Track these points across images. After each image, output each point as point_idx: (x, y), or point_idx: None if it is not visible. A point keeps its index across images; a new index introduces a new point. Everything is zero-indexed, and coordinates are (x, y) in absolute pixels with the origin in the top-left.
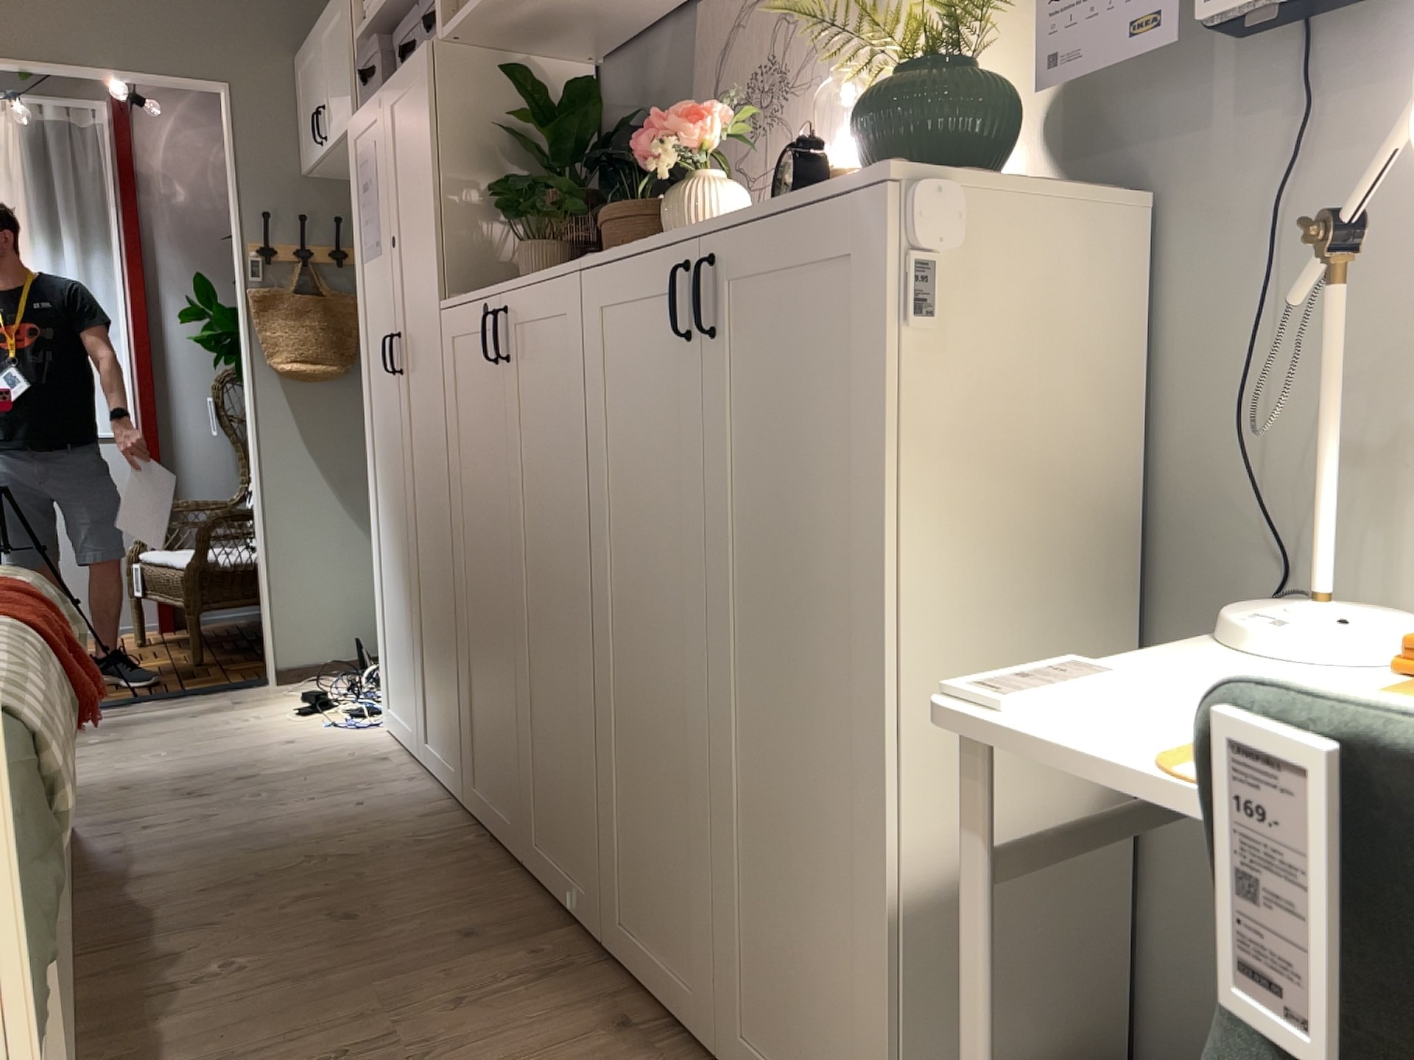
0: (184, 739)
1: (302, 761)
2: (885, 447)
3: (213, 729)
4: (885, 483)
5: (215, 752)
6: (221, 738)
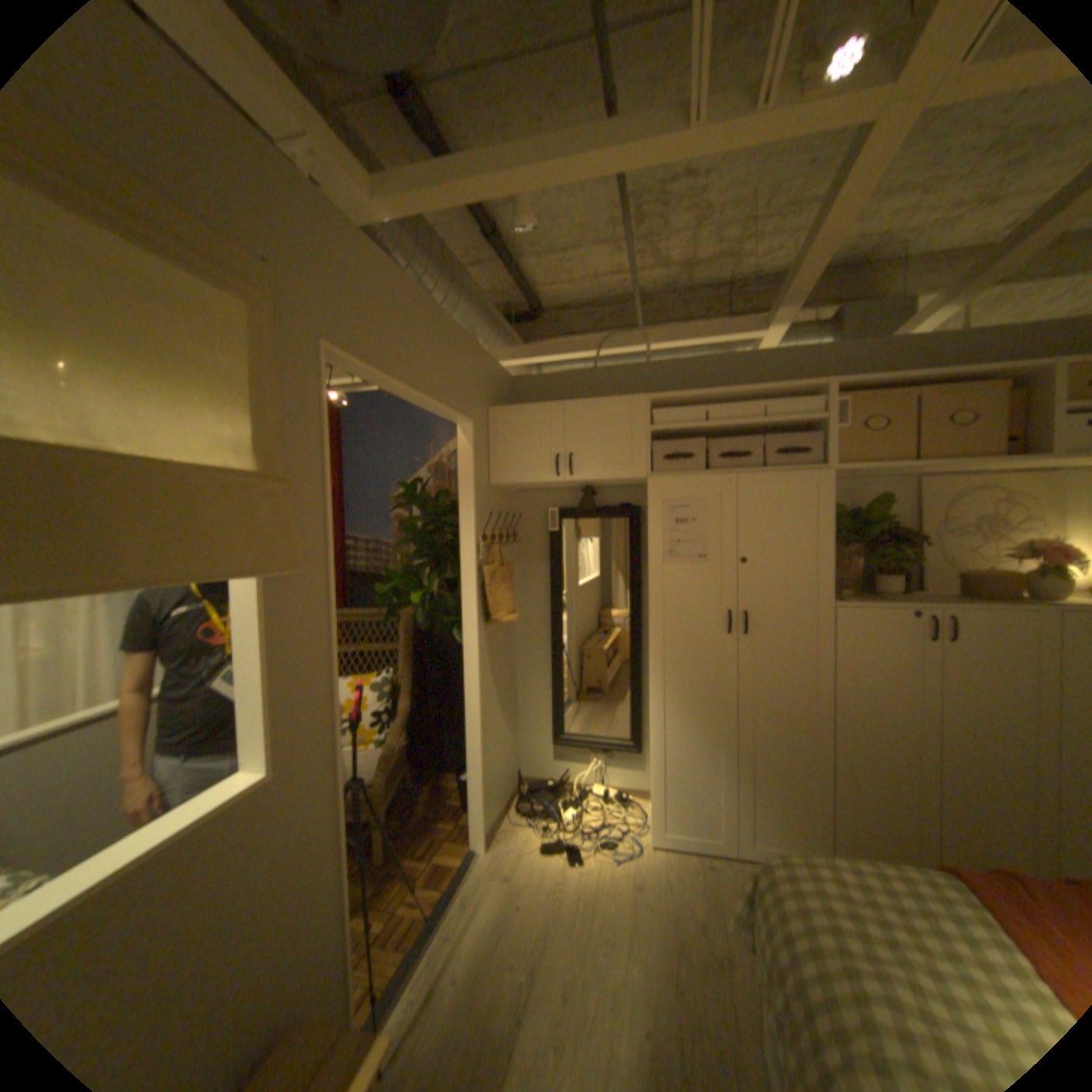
0: (575, 931)
1: (684, 897)
2: None
3: (566, 912)
4: None
5: (627, 926)
6: (593, 914)
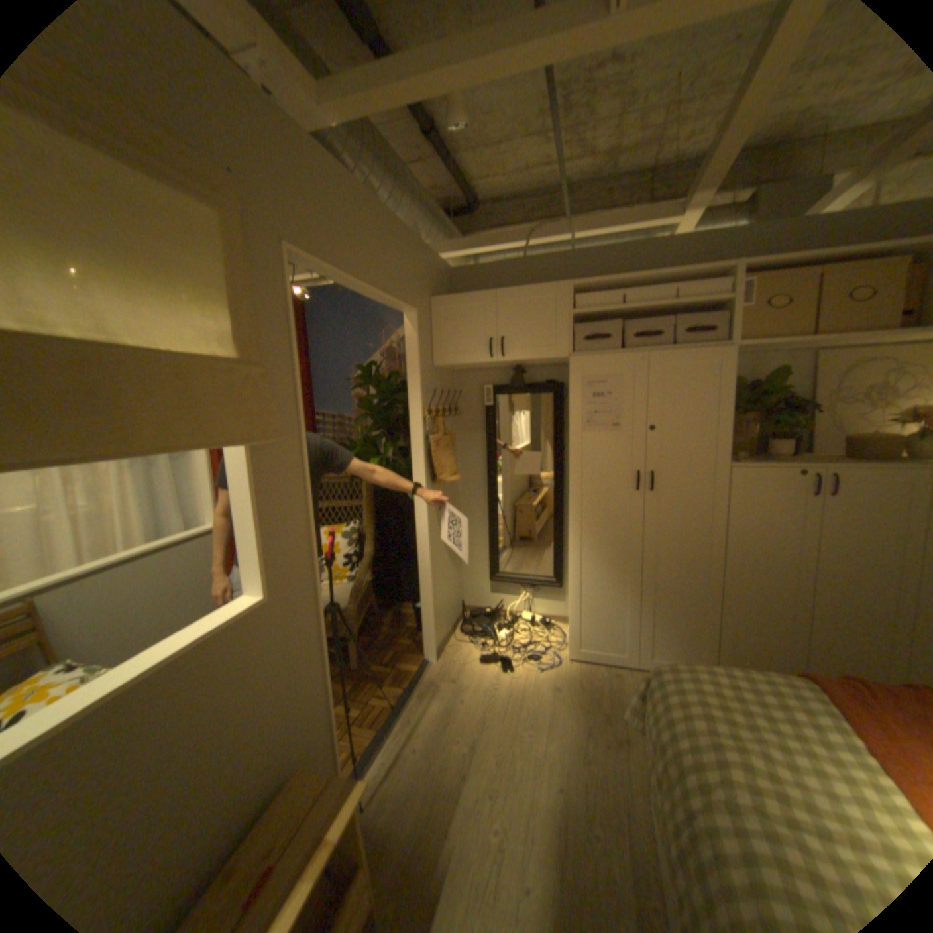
0: (507, 719)
1: (594, 696)
2: None
3: (500, 705)
4: None
5: (547, 716)
6: (521, 707)
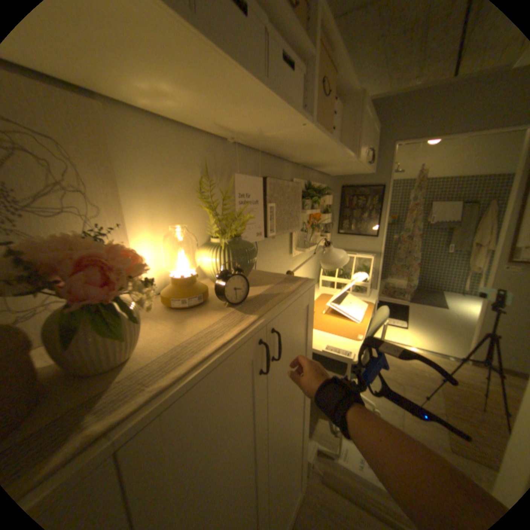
0: None
1: None
2: (312, 341)
3: None
4: (311, 349)
5: None
6: None
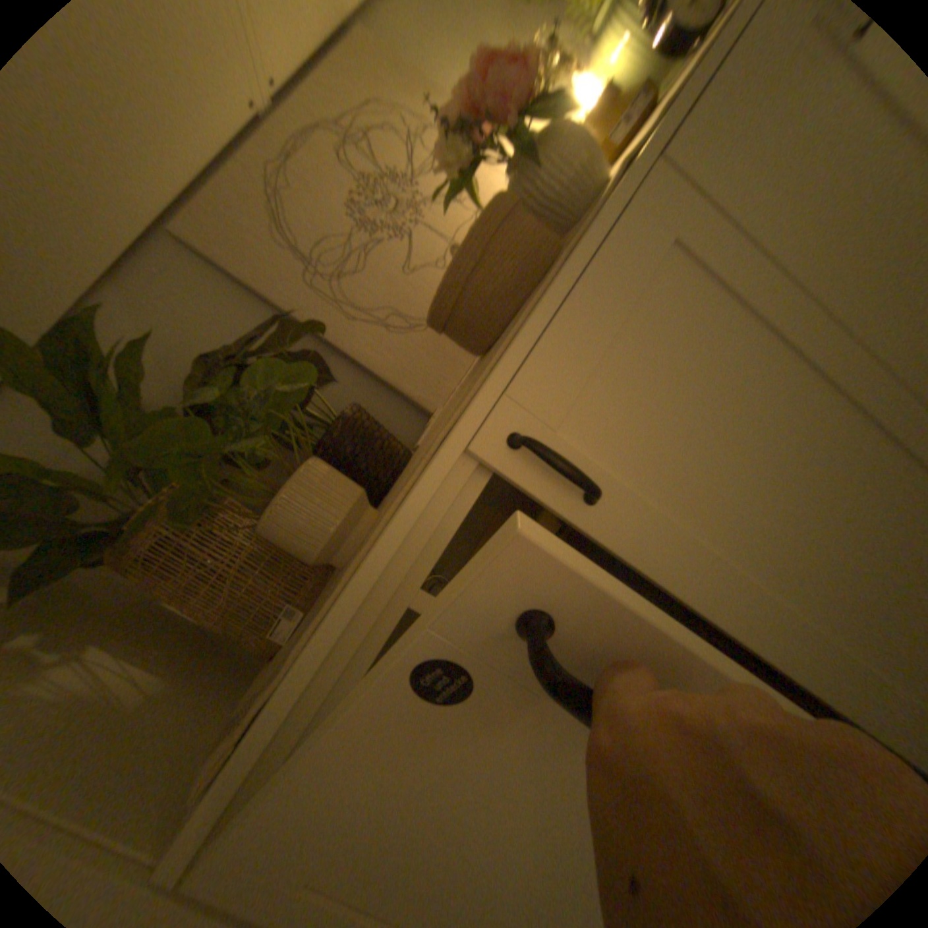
0: None
1: None
2: None
3: None
4: None
5: None
6: None
